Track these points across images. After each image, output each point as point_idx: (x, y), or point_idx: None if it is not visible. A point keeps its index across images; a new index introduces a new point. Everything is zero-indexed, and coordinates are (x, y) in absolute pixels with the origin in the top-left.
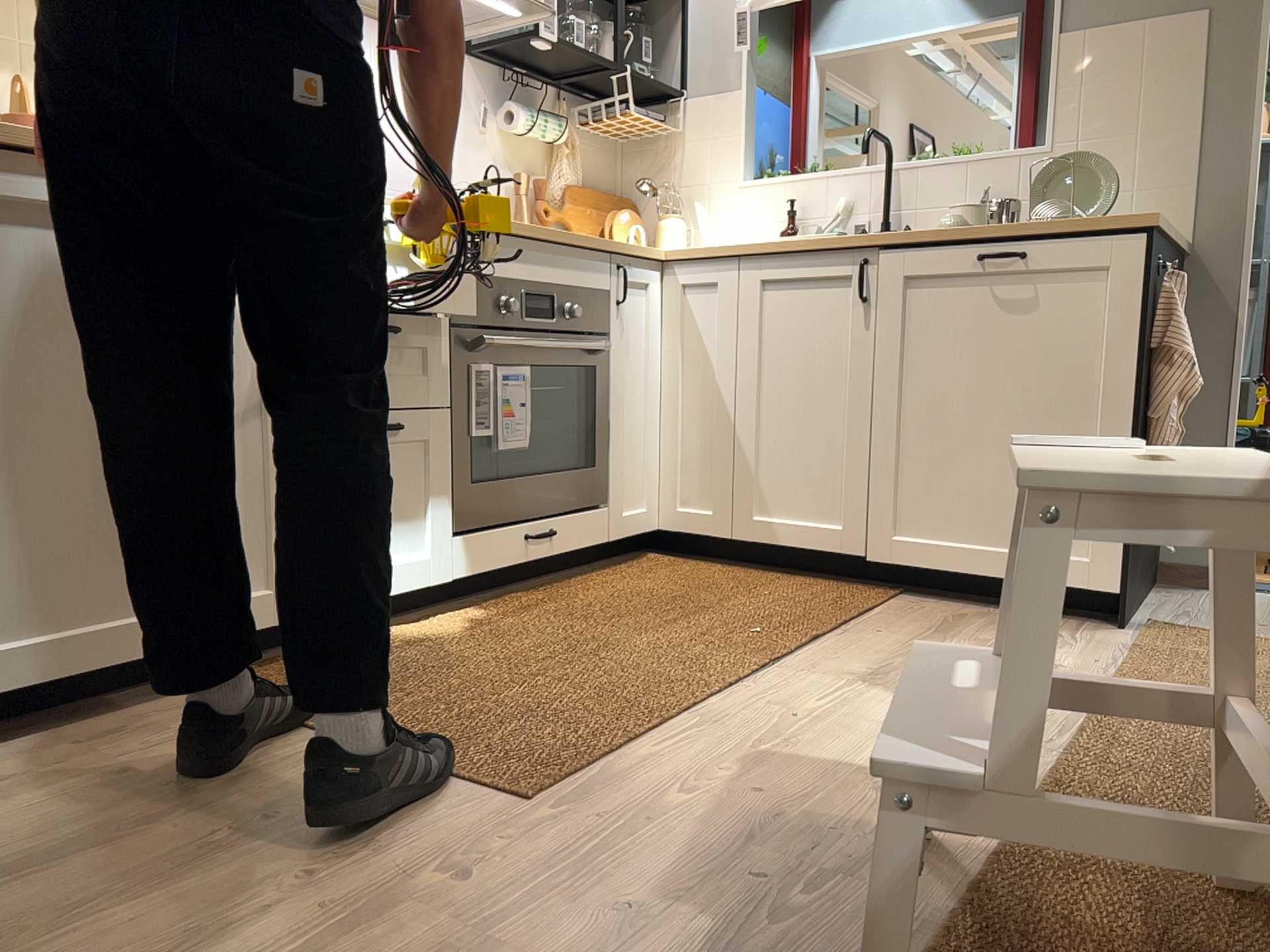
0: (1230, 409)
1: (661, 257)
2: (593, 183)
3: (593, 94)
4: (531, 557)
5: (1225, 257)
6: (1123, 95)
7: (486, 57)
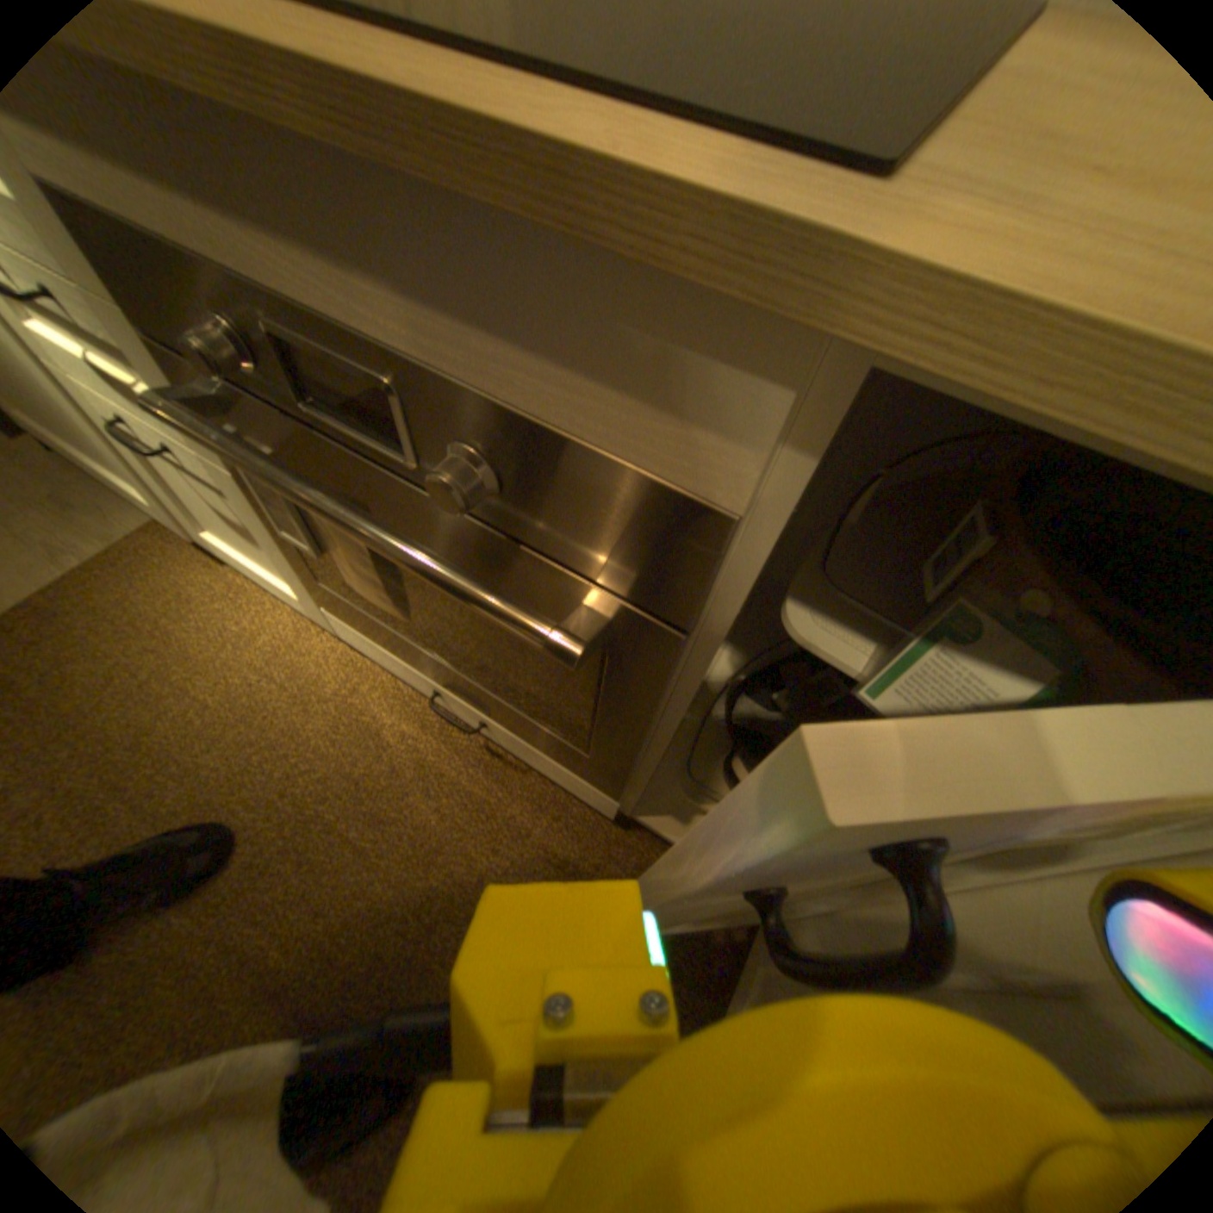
0: None
1: None
2: None
3: None
4: (446, 708)
5: None
6: None
7: None
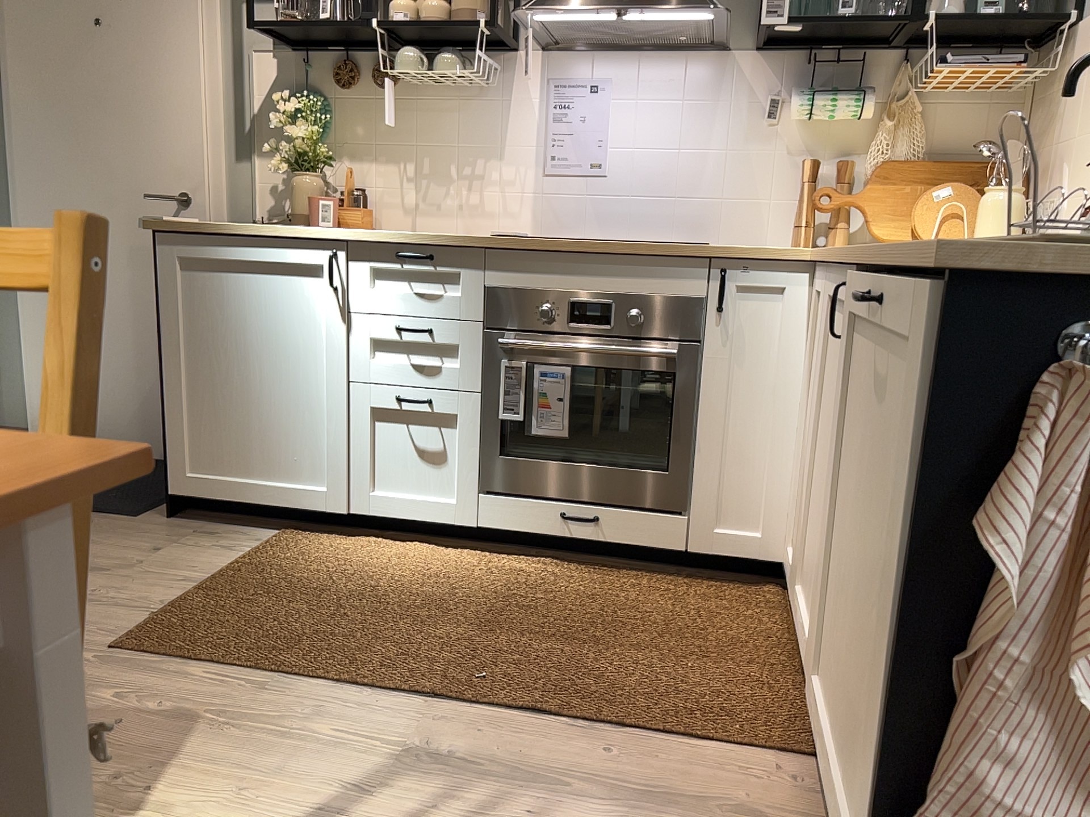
0: None
1: (804, 260)
2: (961, 151)
3: (960, 44)
4: (570, 536)
5: None
6: None
7: (778, 46)
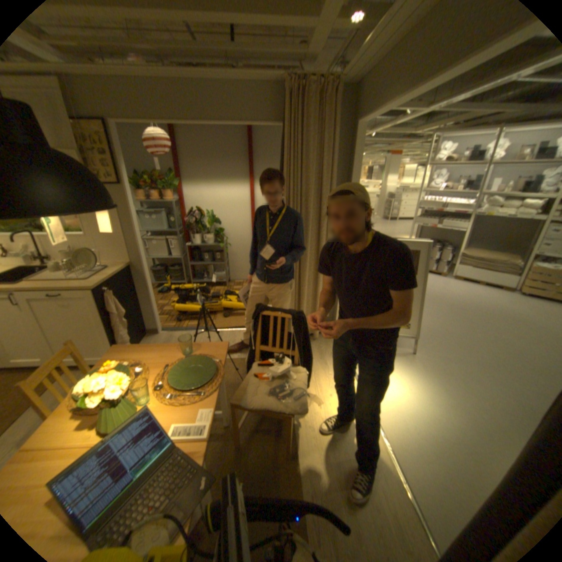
0: (151, 297)
1: None
2: None
3: None
4: None
5: (139, 263)
6: (101, 221)
7: None
